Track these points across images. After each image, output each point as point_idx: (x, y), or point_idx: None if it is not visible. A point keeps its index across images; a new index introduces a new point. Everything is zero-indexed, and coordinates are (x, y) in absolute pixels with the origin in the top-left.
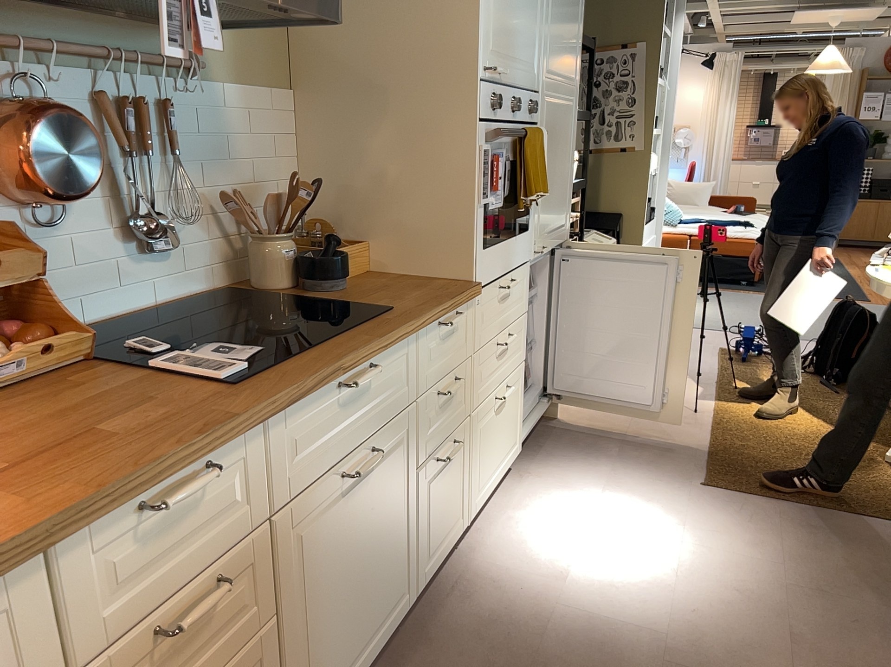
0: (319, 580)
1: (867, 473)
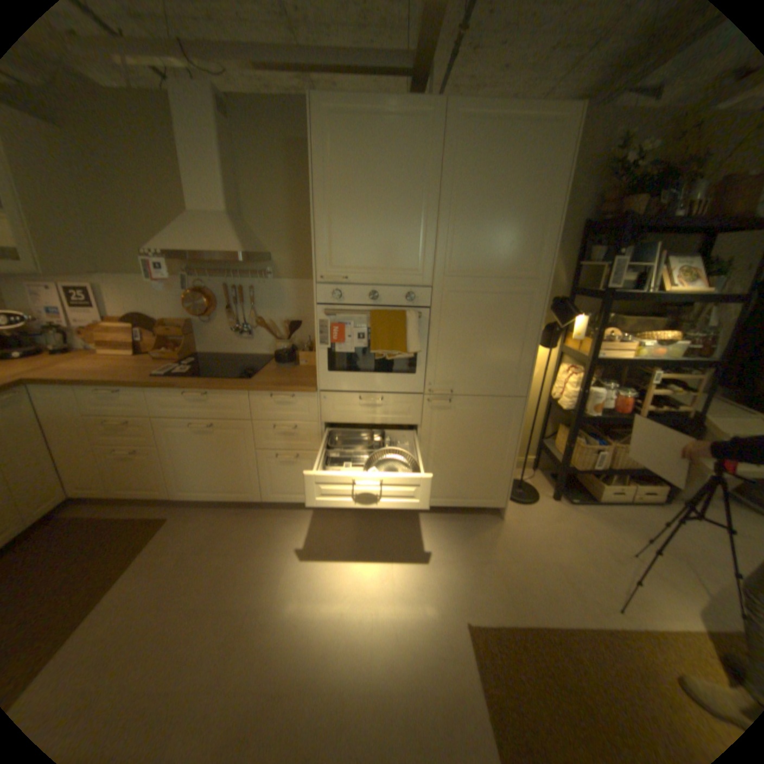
0: (181, 452)
1: None
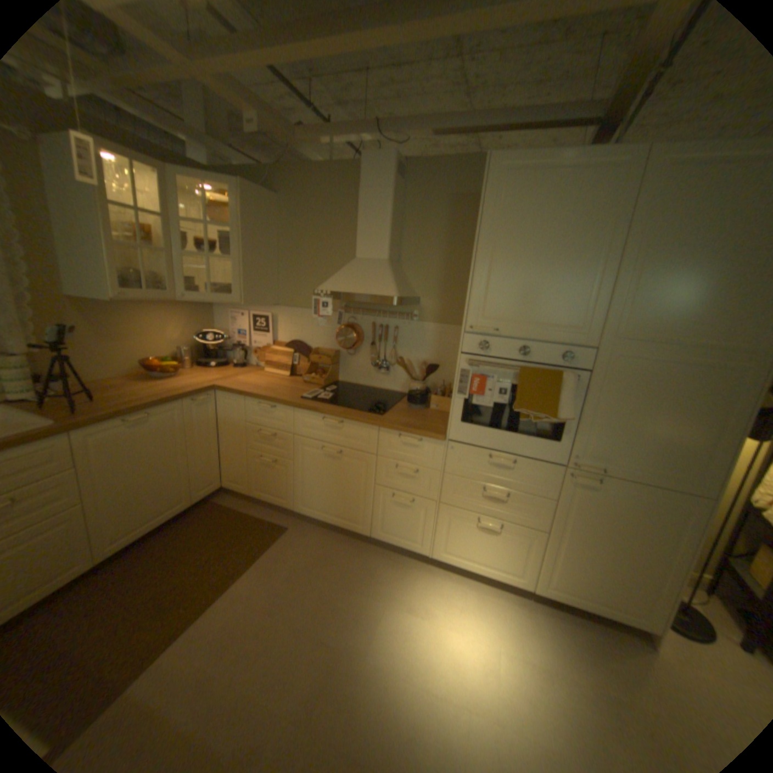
0: (311, 470)
1: None
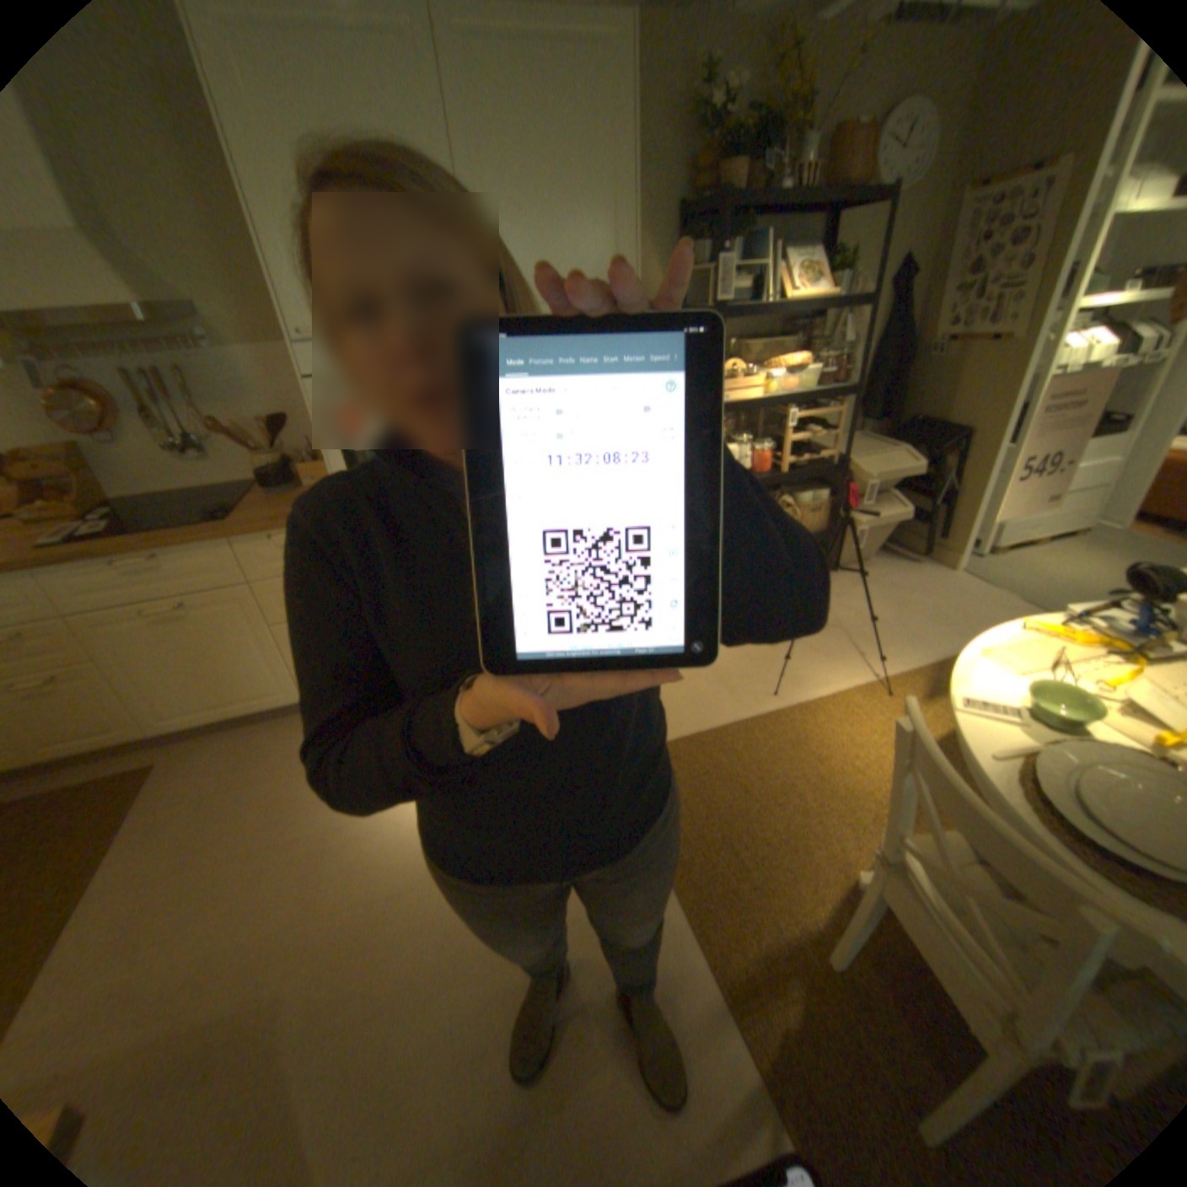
0: (137, 659)
1: (802, 874)
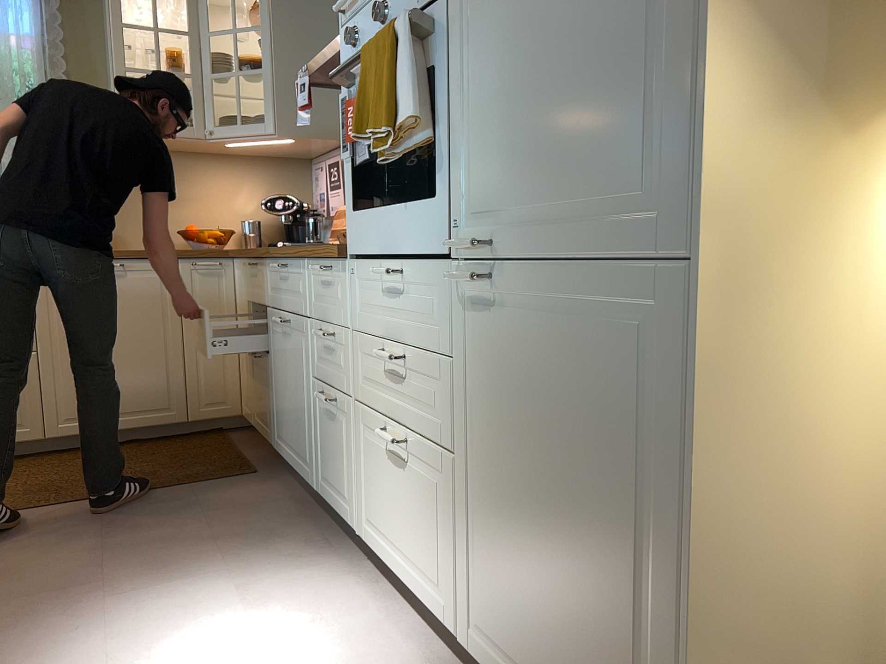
0: (277, 364)
1: None
